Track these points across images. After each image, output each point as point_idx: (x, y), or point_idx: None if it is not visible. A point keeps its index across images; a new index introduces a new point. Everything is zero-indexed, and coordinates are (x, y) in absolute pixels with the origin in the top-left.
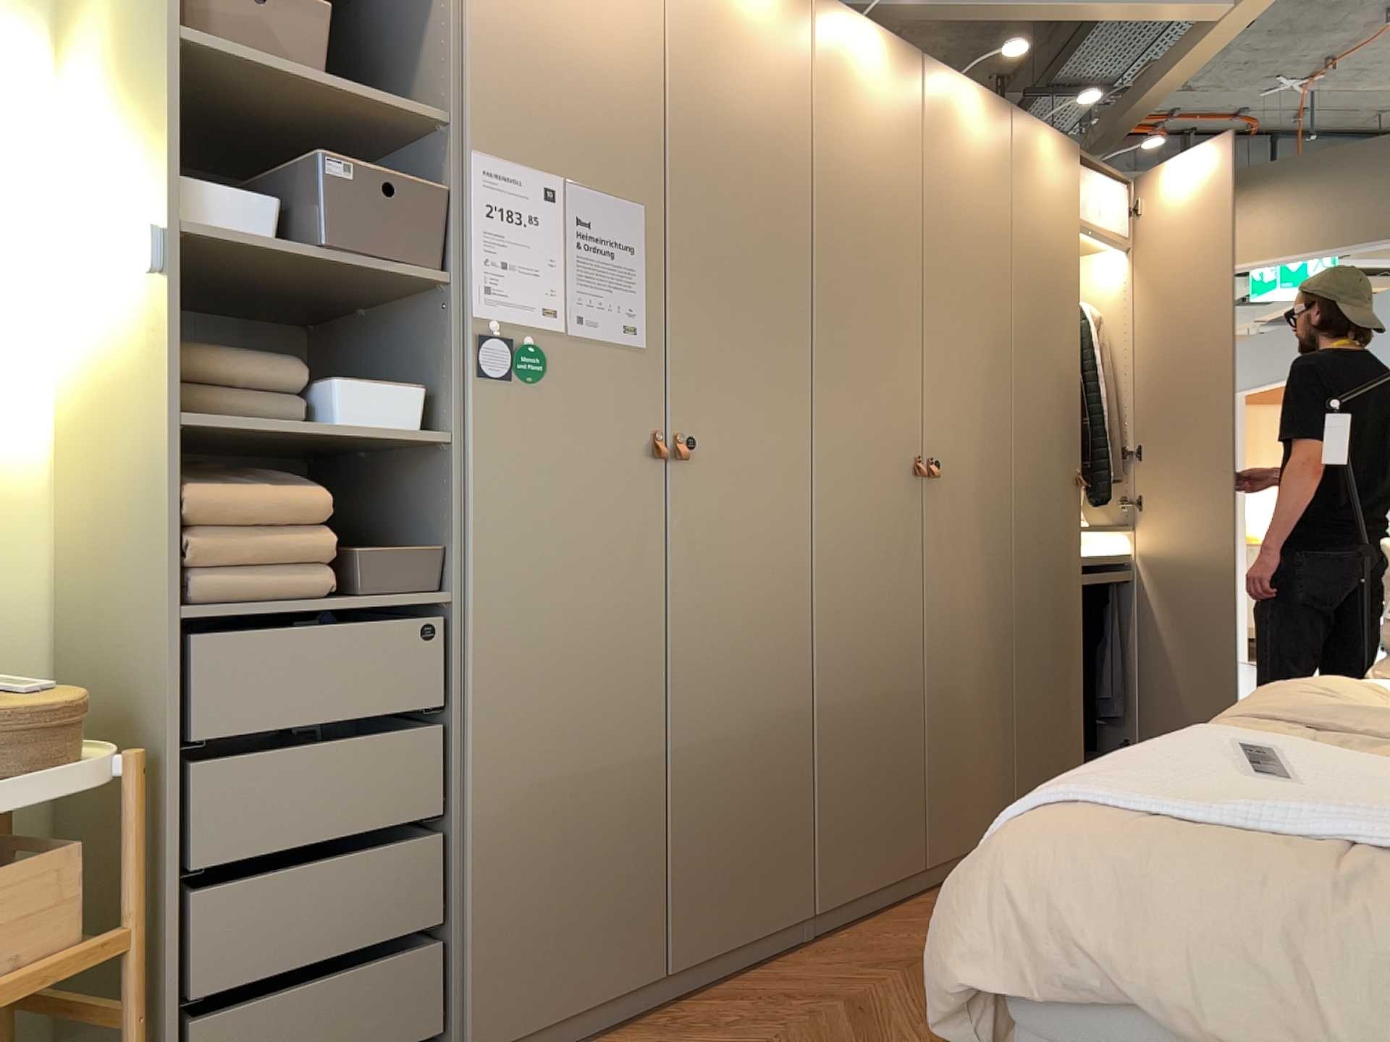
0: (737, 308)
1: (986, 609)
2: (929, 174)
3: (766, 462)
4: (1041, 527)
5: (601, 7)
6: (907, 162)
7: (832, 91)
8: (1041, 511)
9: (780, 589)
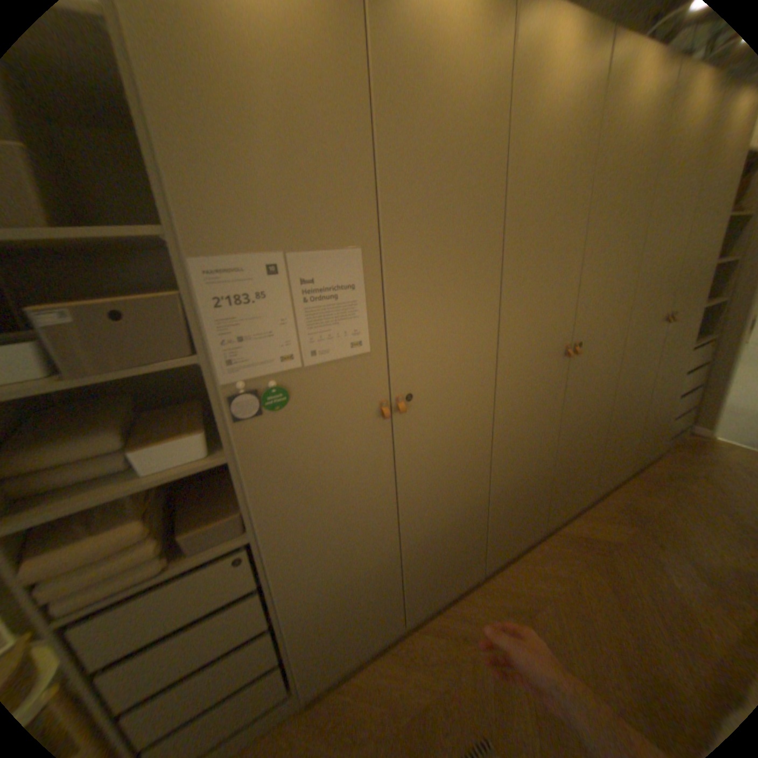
0: (441, 299)
1: (596, 411)
2: (601, 143)
3: (462, 389)
4: (637, 355)
5: (298, 70)
6: (584, 133)
7: (526, 93)
8: (638, 347)
9: (470, 451)
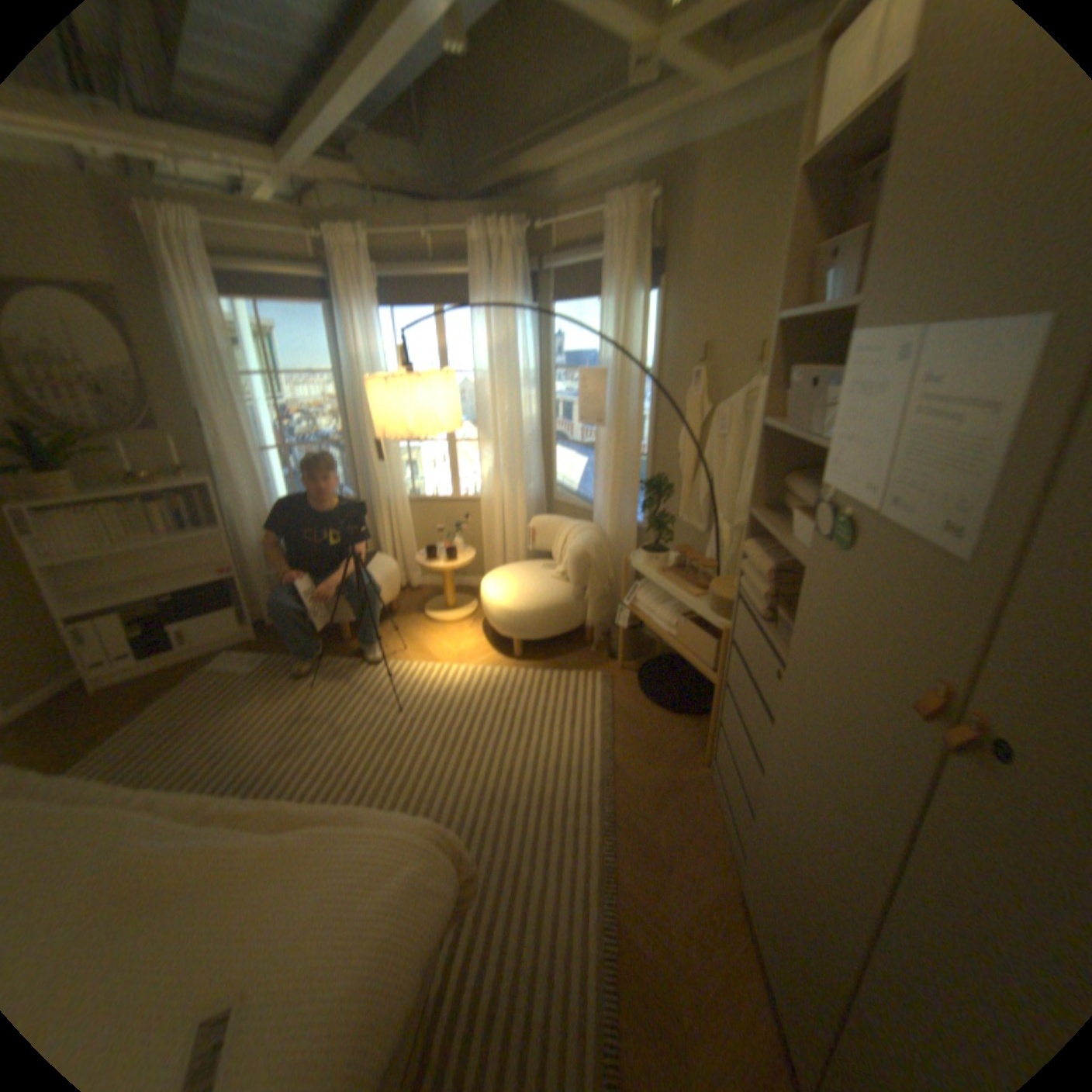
0: None
1: None
2: None
3: None
4: None
5: None
6: None
7: None
8: None
9: None
